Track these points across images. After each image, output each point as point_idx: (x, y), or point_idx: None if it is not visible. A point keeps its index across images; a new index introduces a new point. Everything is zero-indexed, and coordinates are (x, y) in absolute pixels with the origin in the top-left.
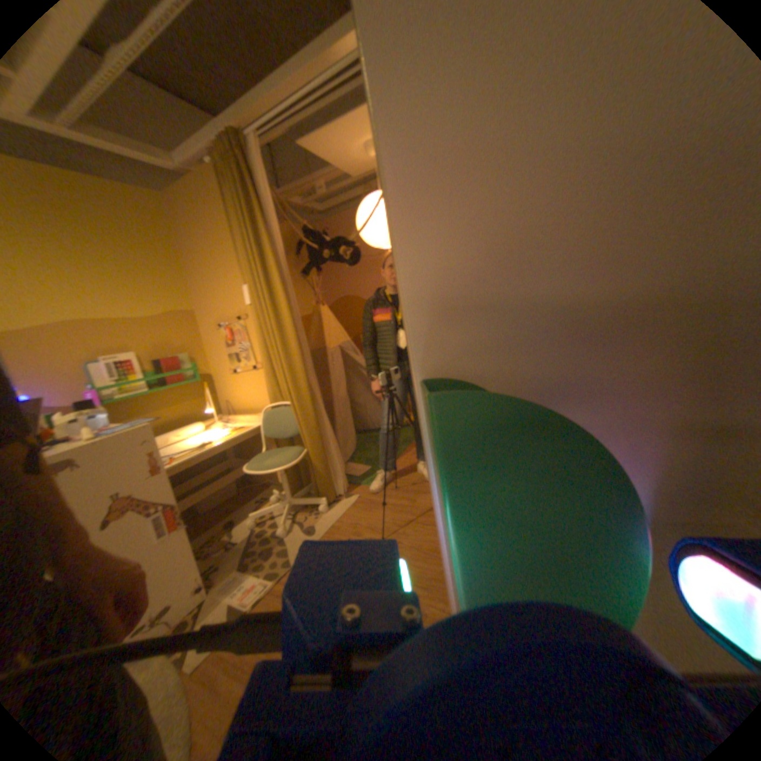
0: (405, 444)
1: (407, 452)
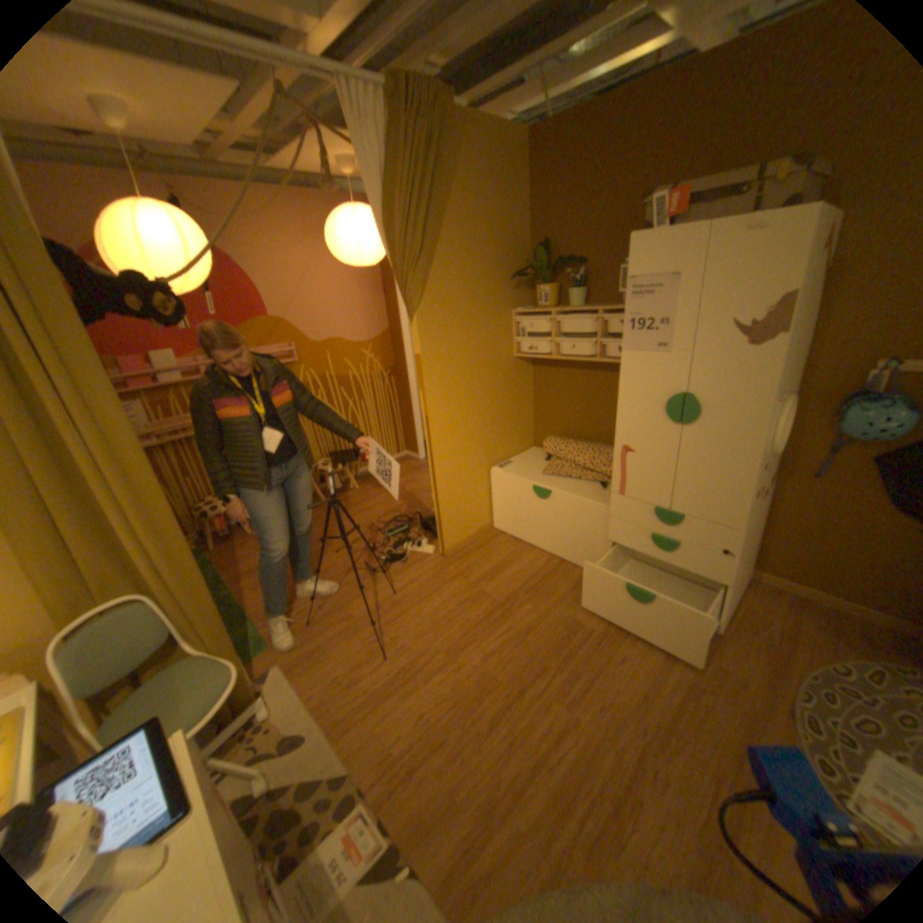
0: (224, 589)
1: (245, 594)
